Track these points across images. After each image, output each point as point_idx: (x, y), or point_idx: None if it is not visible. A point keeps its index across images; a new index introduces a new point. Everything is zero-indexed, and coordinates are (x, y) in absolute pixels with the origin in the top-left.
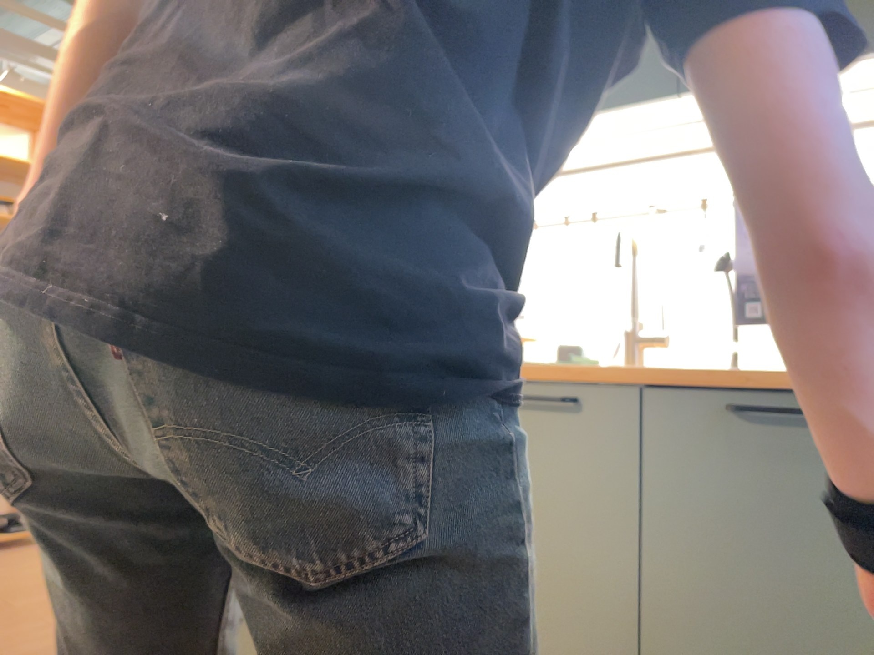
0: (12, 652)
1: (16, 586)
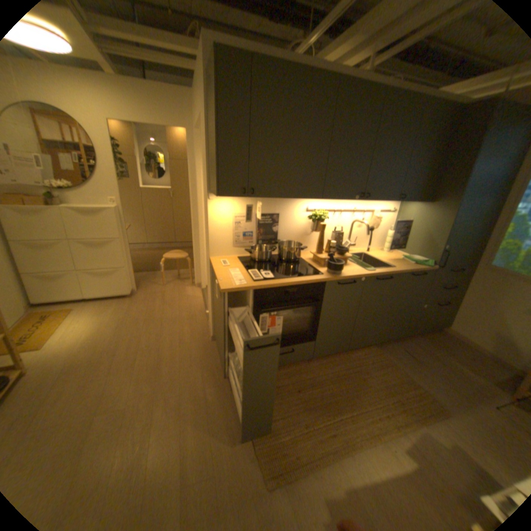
0: (182, 414)
1: (88, 403)
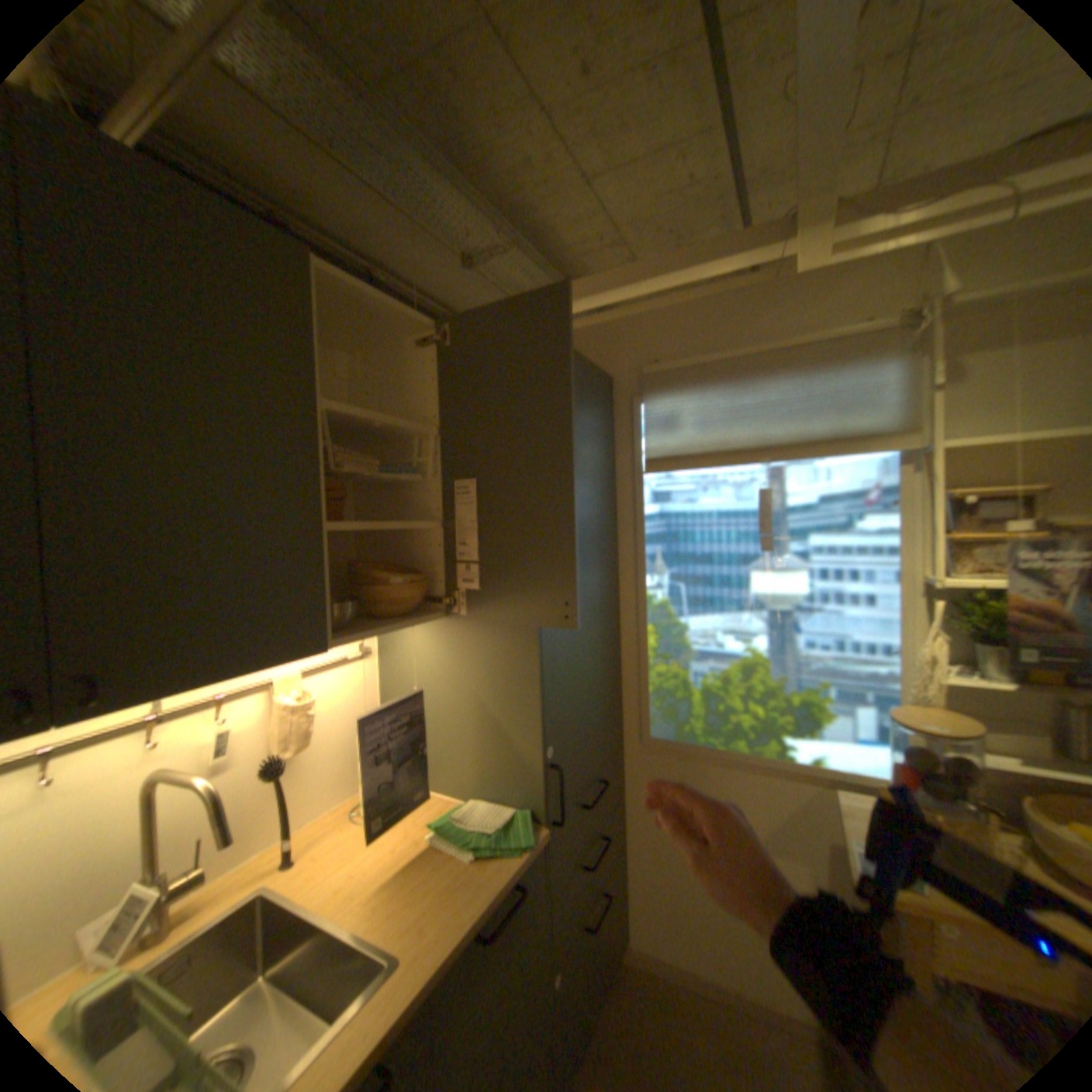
0: None
1: None
